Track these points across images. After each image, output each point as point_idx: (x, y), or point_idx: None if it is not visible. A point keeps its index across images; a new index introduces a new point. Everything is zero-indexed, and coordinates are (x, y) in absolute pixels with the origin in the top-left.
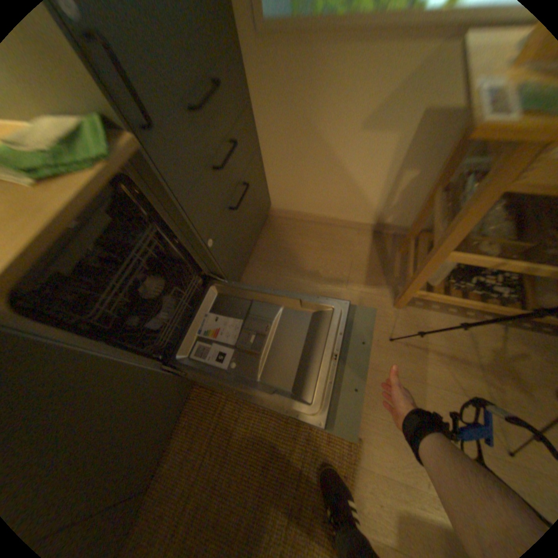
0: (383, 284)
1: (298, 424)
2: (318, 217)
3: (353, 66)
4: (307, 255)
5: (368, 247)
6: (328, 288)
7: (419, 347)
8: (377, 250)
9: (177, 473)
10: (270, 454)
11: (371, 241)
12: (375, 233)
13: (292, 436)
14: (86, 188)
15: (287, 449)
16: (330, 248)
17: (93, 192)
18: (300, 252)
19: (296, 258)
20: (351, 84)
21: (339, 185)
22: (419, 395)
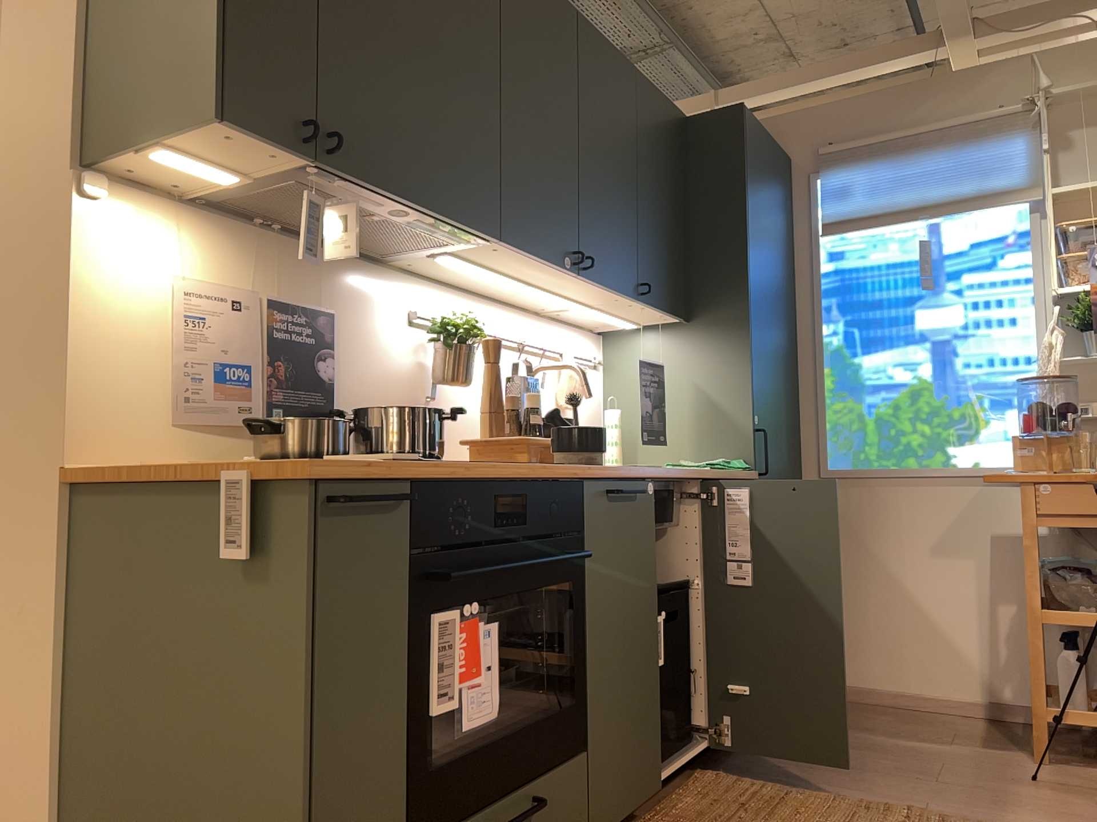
0: (1016, 749)
1: (890, 807)
2: (892, 691)
3: (911, 500)
4: (879, 722)
5: (985, 726)
6: (921, 744)
7: (1089, 789)
8: (1001, 729)
9: (695, 818)
10: (848, 821)
11: (990, 723)
12: (994, 718)
13: (883, 814)
14: (738, 475)
15: (875, 820)
16: (918, 722)
17: (745, 474)
18: (866, 719)
19: (860, 722)
20: (911, 512)
21: (918, 628)
22: (1095, 815)
